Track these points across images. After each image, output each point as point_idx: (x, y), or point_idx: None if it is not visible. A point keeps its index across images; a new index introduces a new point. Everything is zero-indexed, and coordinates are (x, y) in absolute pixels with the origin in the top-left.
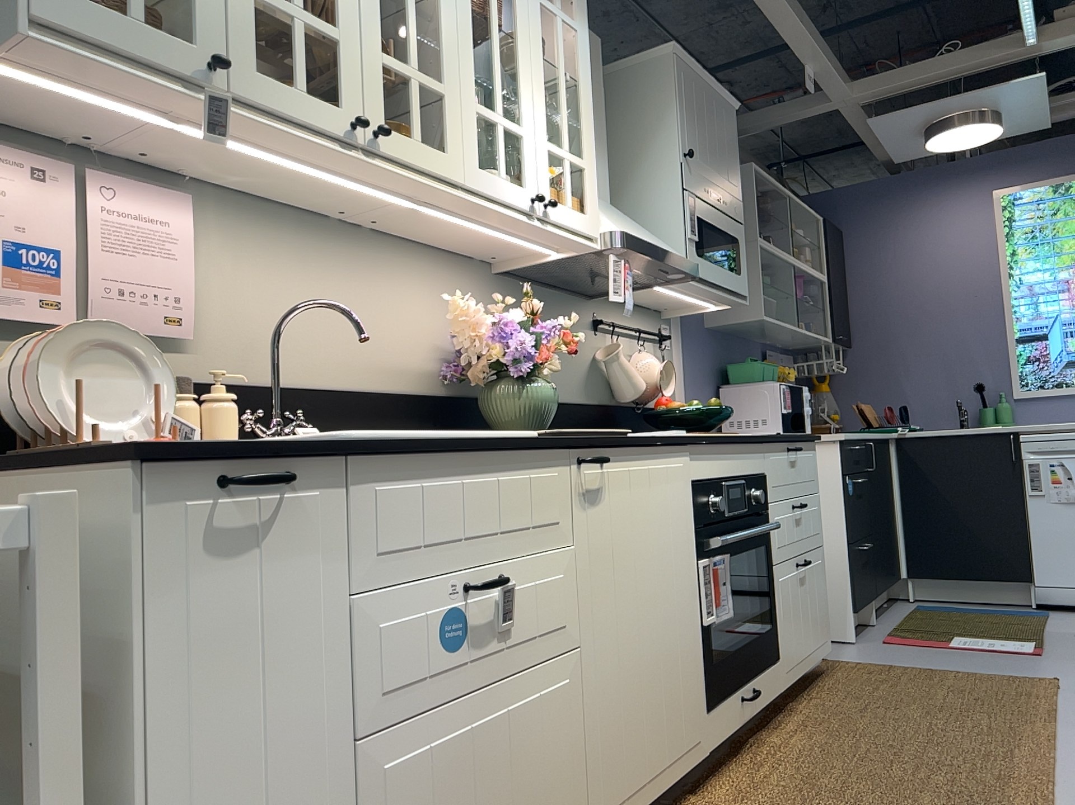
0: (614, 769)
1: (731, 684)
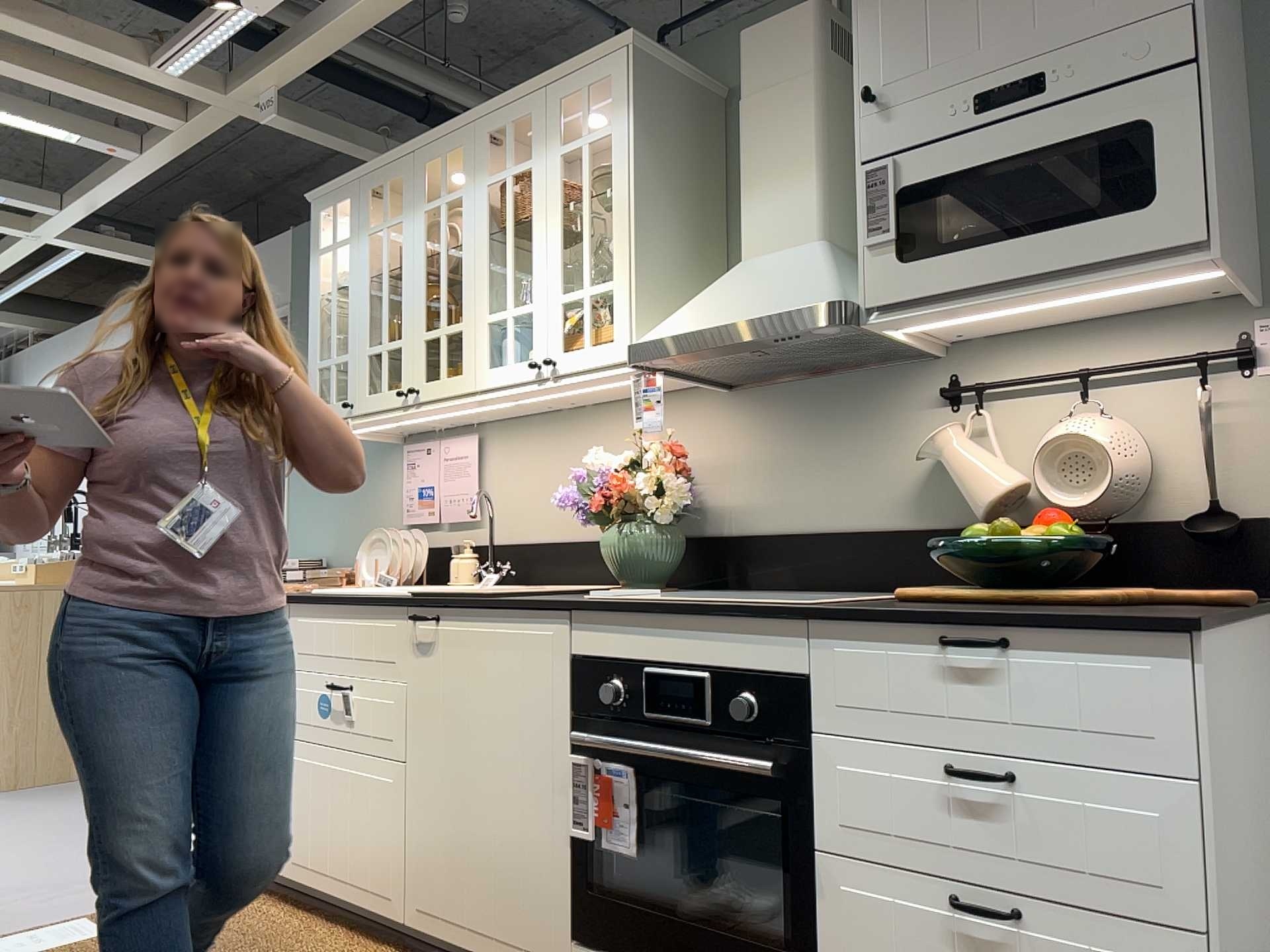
0: (428, 882)
1: (634, 950)
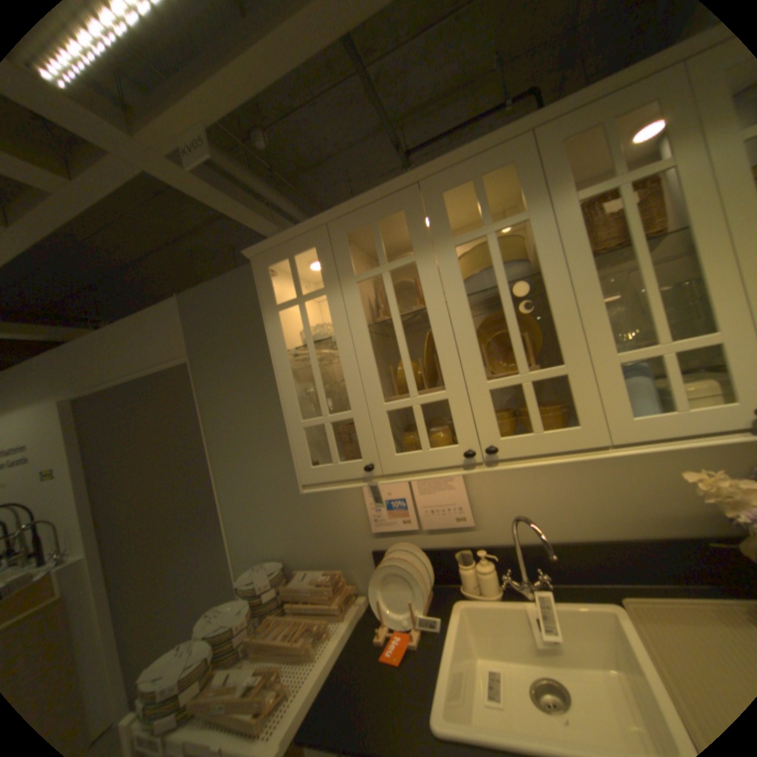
0: None
1: None
